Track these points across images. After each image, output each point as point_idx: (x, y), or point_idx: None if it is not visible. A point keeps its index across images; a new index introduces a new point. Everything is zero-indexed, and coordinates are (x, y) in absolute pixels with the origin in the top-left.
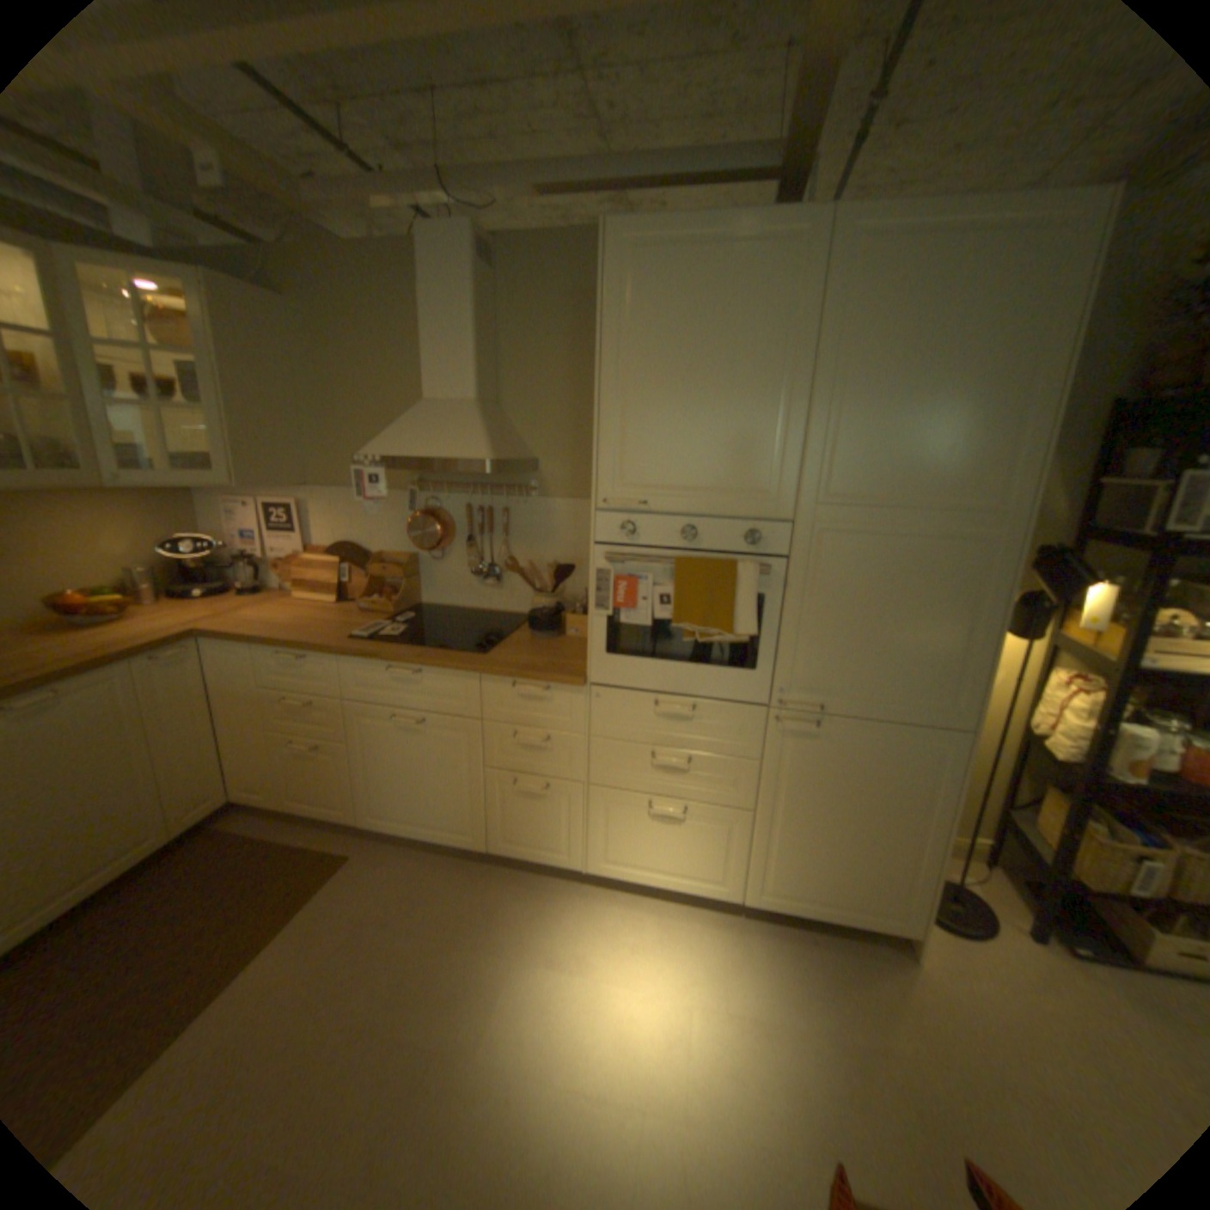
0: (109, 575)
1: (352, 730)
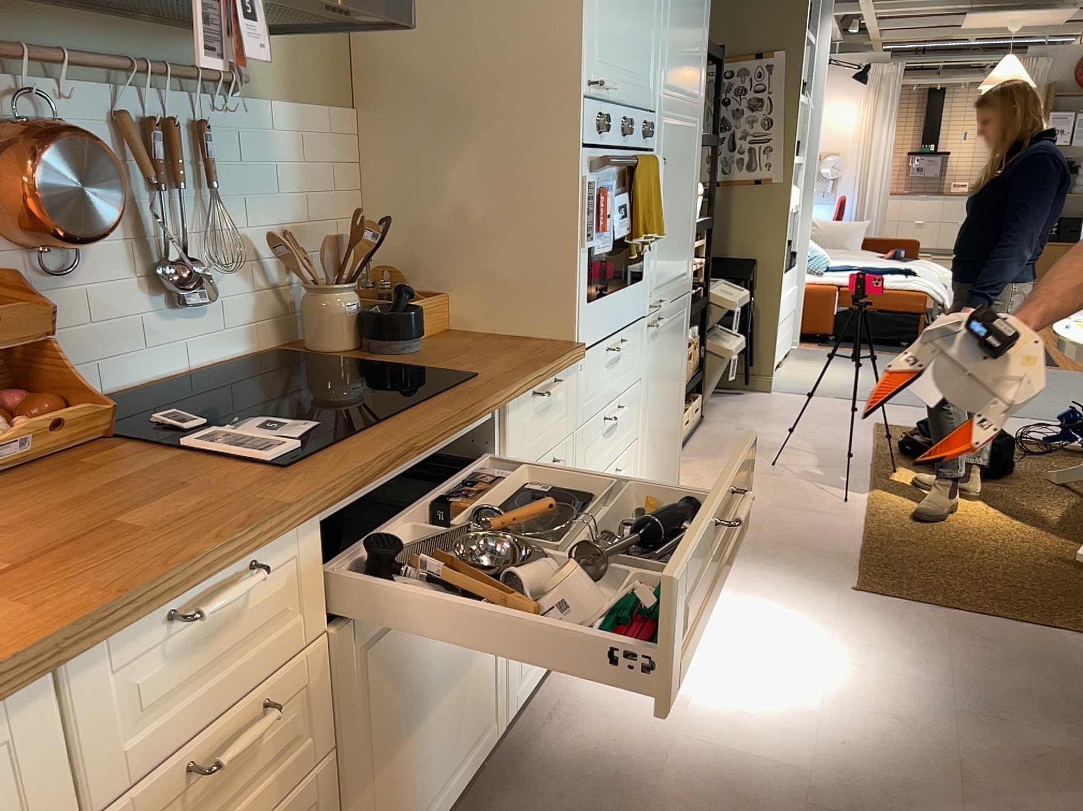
0: None
1: (345, 691)
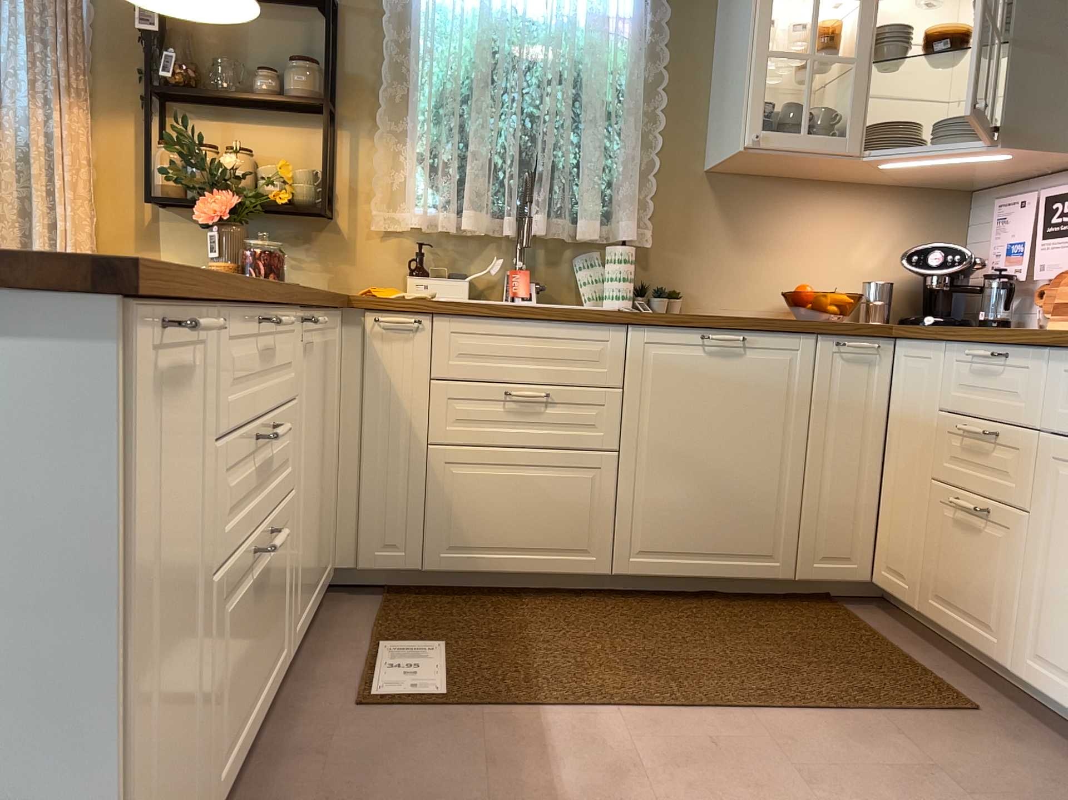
0: (854, 287)
1: (1045, 486)
